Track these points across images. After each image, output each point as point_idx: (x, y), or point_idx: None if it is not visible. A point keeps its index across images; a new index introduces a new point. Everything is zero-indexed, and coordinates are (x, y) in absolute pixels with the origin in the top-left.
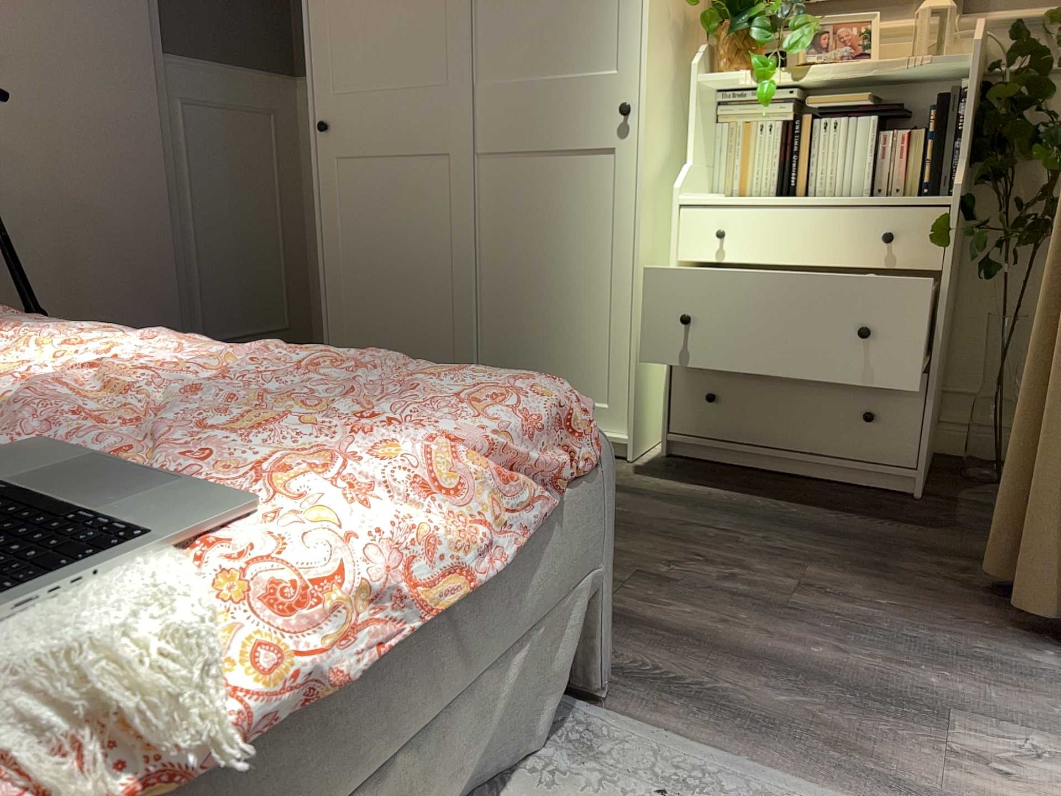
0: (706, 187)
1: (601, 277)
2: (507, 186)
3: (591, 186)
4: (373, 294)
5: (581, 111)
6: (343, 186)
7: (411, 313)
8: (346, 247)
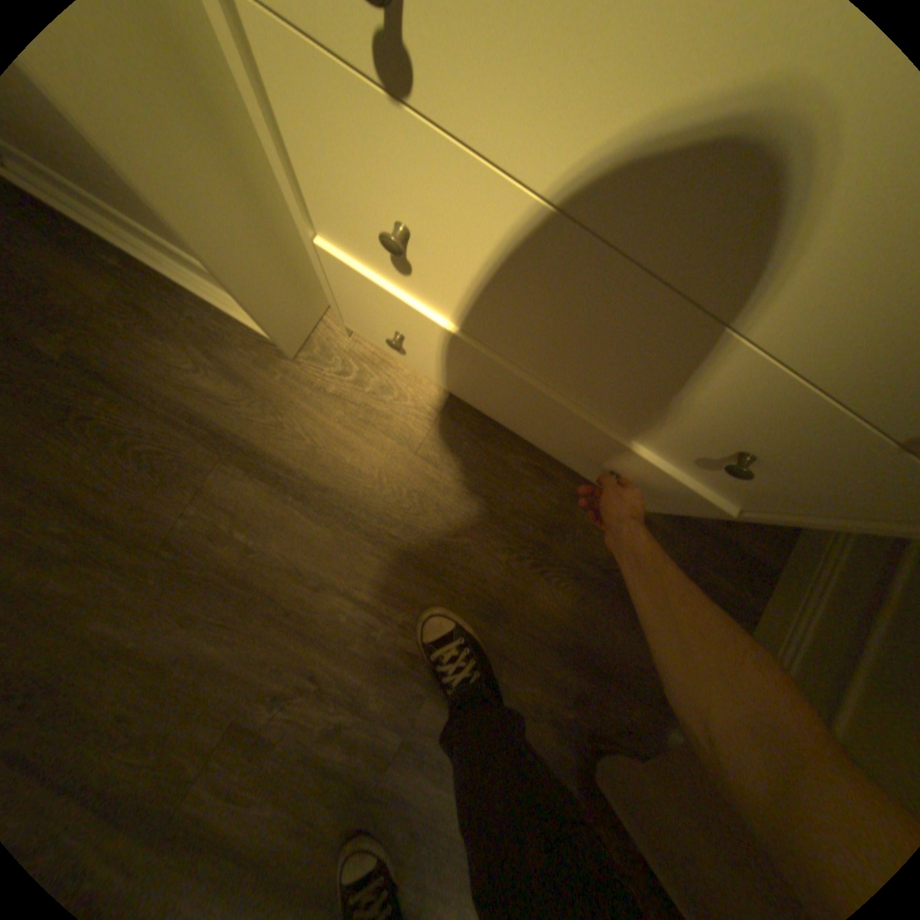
0: None
1: None
2: None
3: None
4: None
5: None
6: None
7: None
8: None
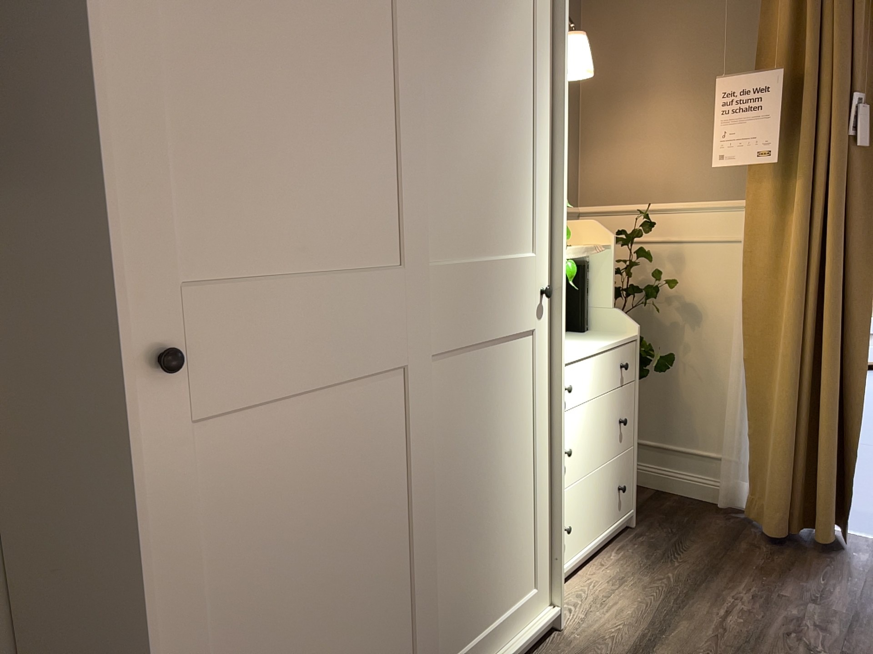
0: None
1: (525, 458)
2: (455, 390)
3: (518, 370)
4: (292, 644)
5: (513, 295)
6: (224, 469)
7: (357, 628)
8: (230, 591)
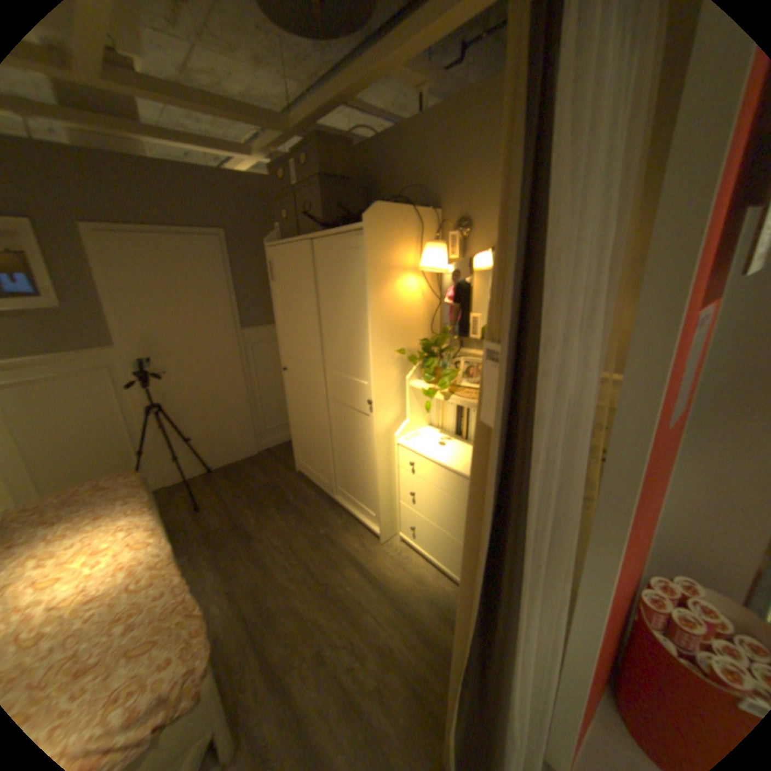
0: (423, 423)
1: (368, 464)
2: (338, 413)
3: (363, 426)
4: (303, 436)
5: (356, 395)
6: (292, 392)
7: (313, 448)
8: (294, 415)
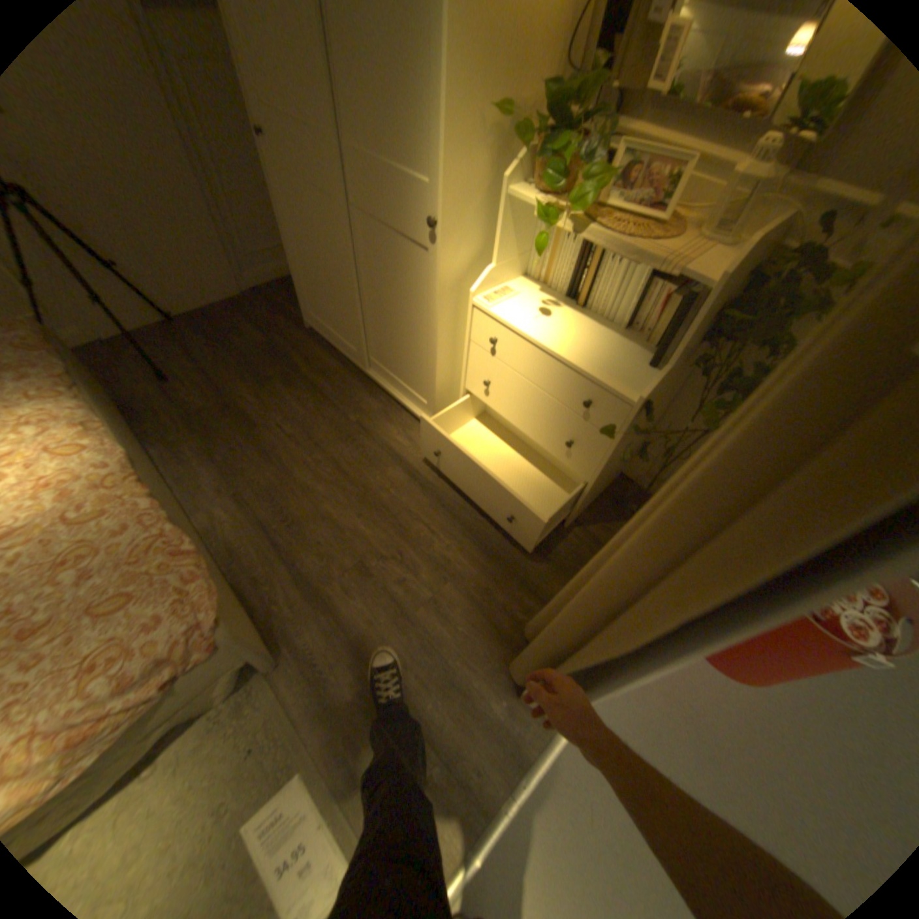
0: (517, 271)
1: (423, 332)
2: (371, 240)
3: (416, 269)
4: (313, 274)
5: (407, 205)
6: (283, 188)
7: (332, 296)
8: (294, 234)
